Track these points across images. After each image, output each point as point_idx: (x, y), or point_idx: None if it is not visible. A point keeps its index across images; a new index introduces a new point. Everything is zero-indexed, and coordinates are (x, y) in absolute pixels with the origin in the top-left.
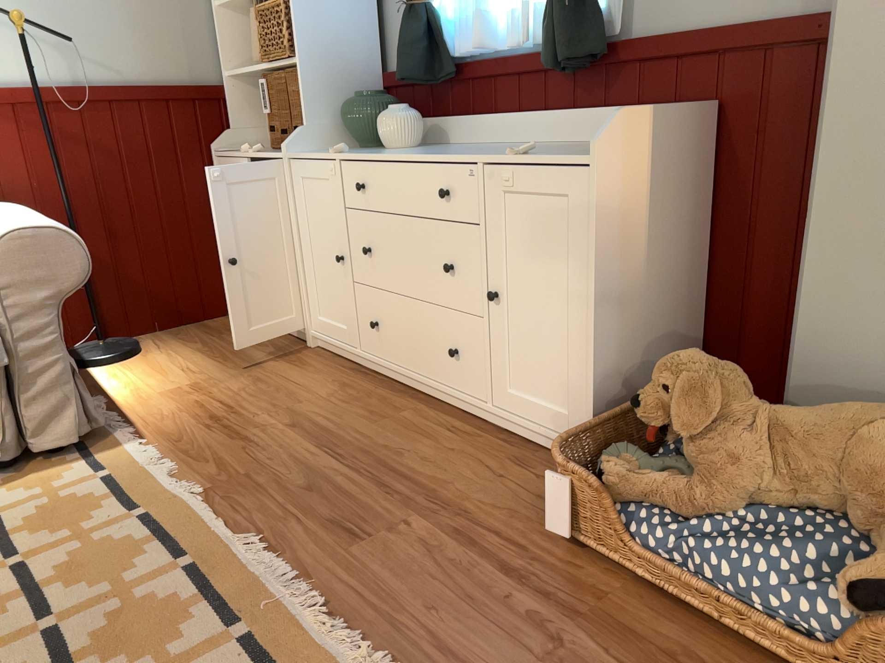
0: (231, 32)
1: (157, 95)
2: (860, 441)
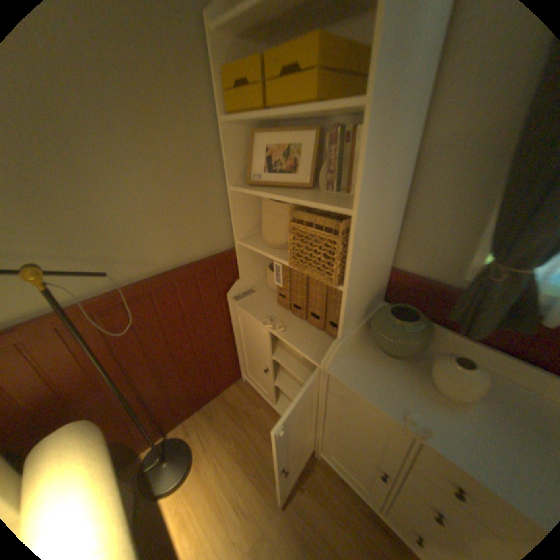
0: (243, 205)
1: (186, 272)
2: None
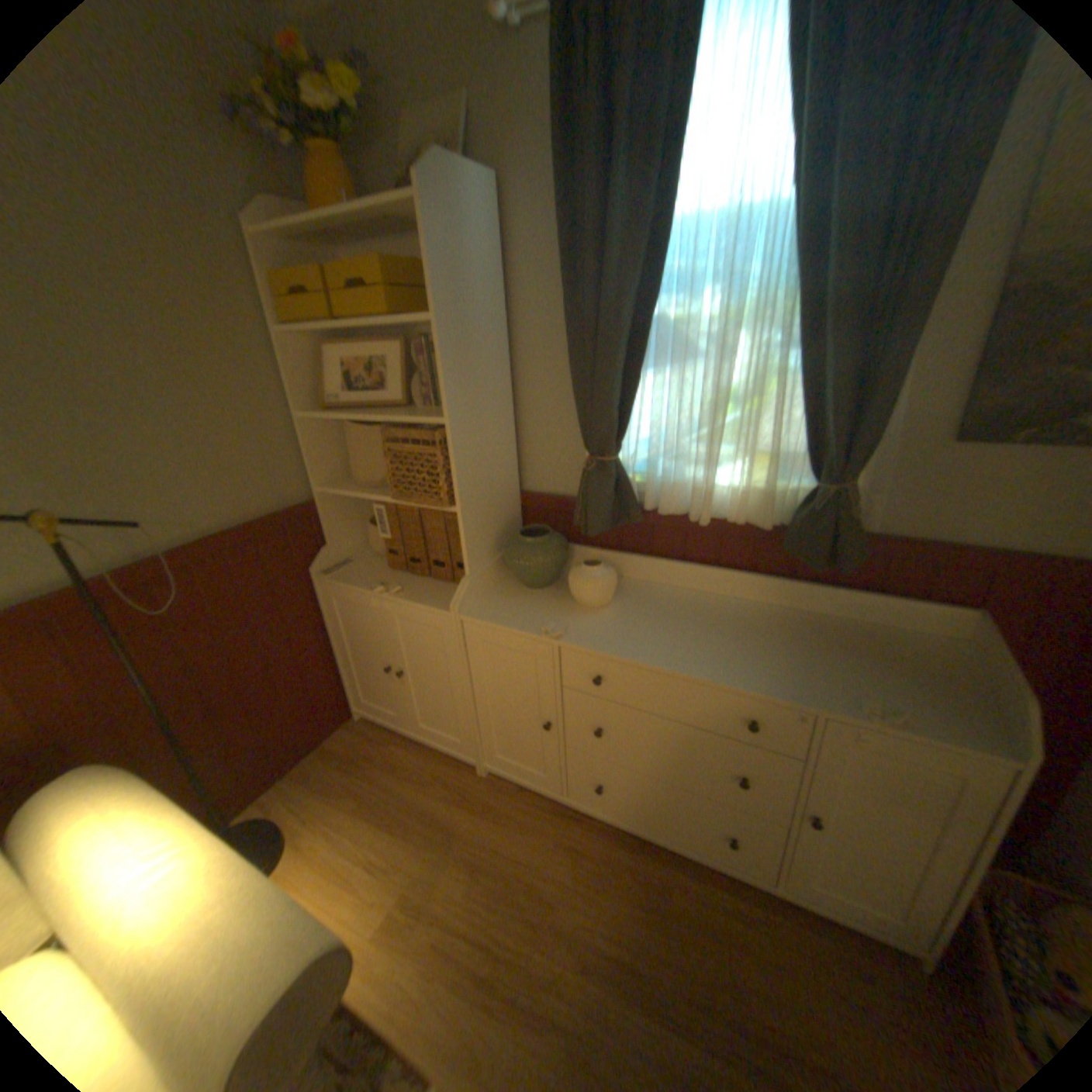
0: (318, 439)
1: (243, 534)
2: None
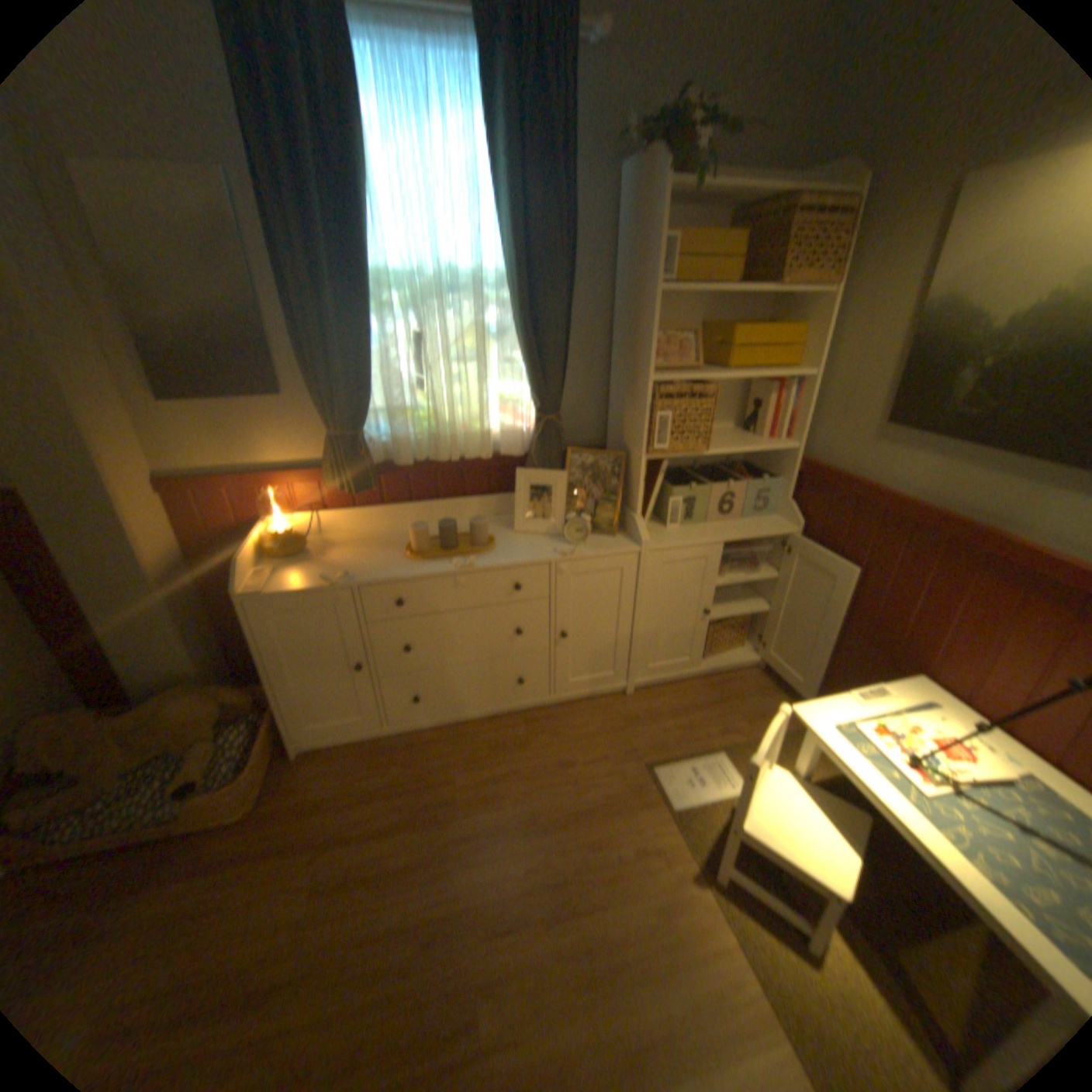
0: None
1: None
2: (159, 723)
